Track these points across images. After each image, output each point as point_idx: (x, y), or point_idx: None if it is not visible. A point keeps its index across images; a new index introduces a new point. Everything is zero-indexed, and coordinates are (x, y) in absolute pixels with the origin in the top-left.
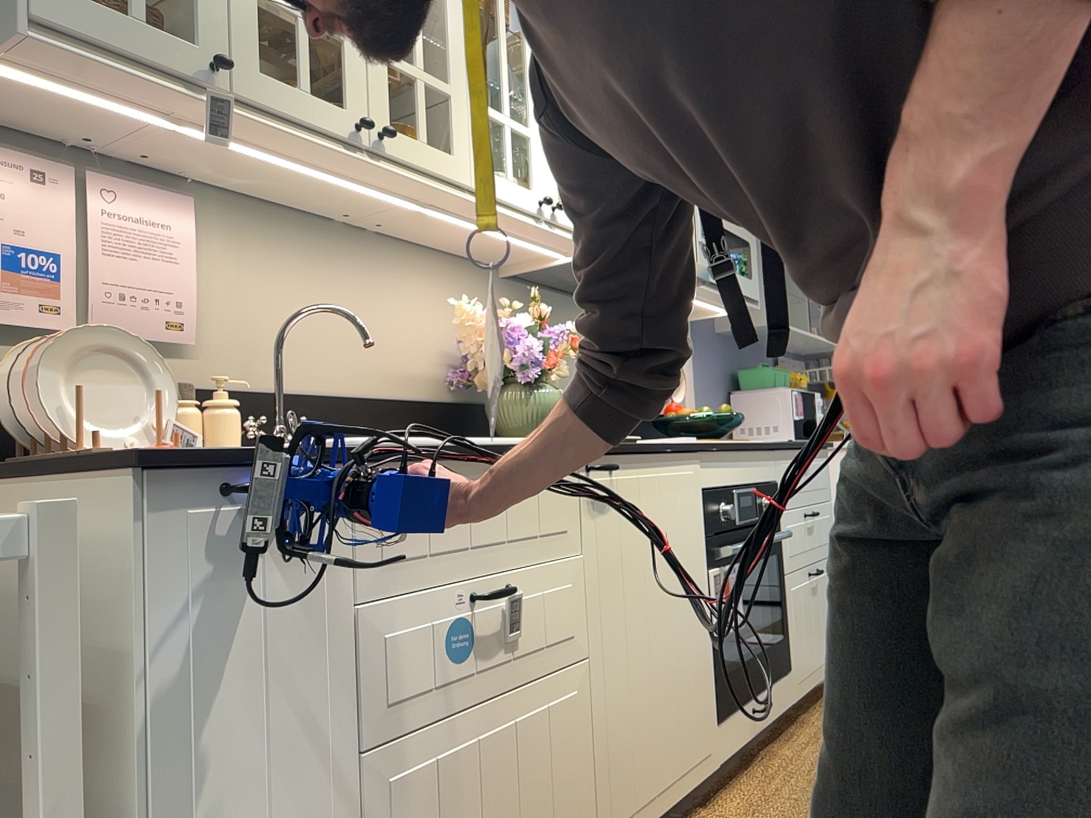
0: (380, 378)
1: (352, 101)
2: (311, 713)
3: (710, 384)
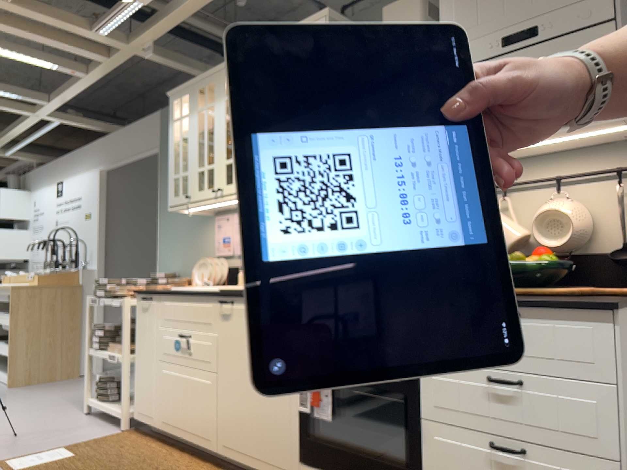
0: None
1: (215, 184)
2: (152, 346)
3: None
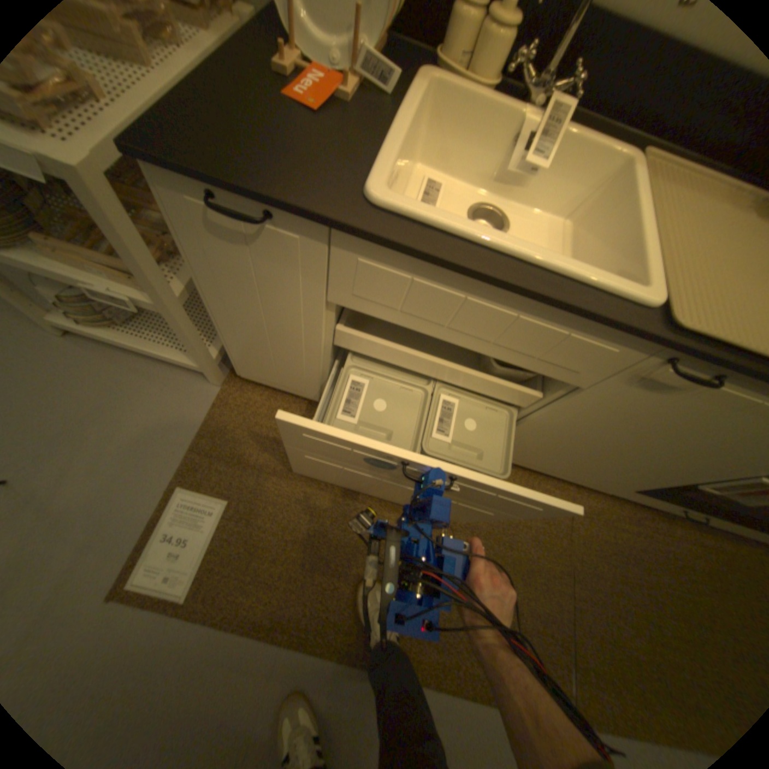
0: None
1: None
2: (295, 324)
3: None
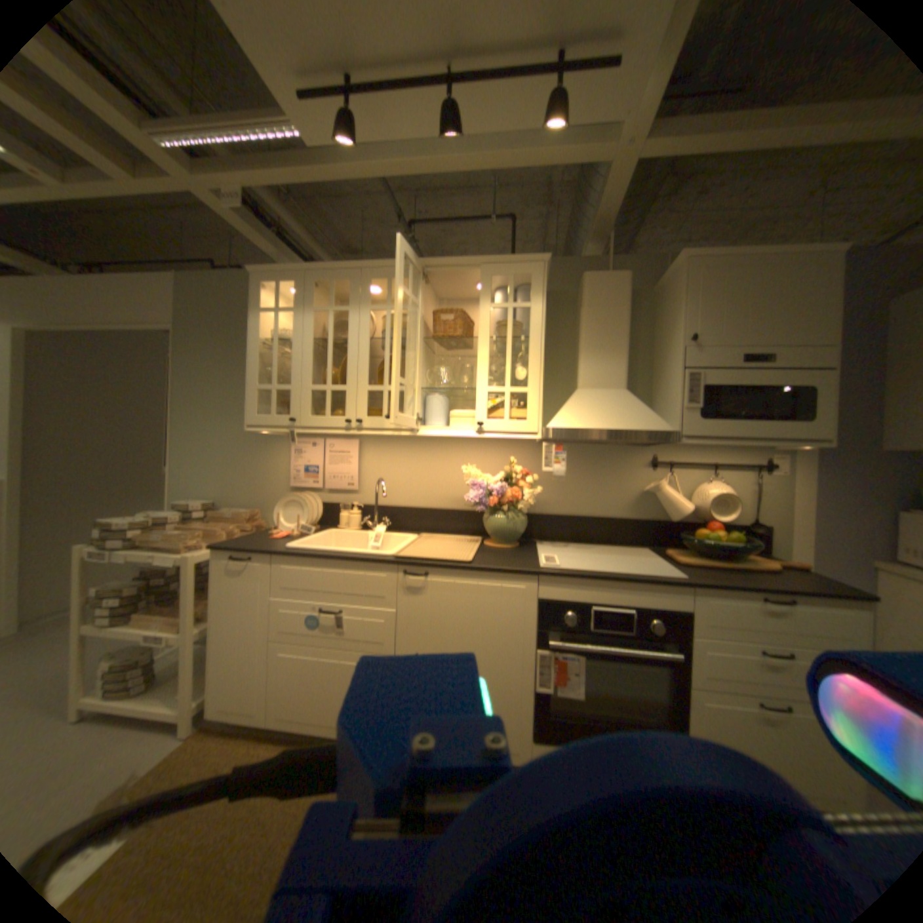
0: (442, 499)
1: (348, 412)
2: (252, 623)
3: (847, 501)
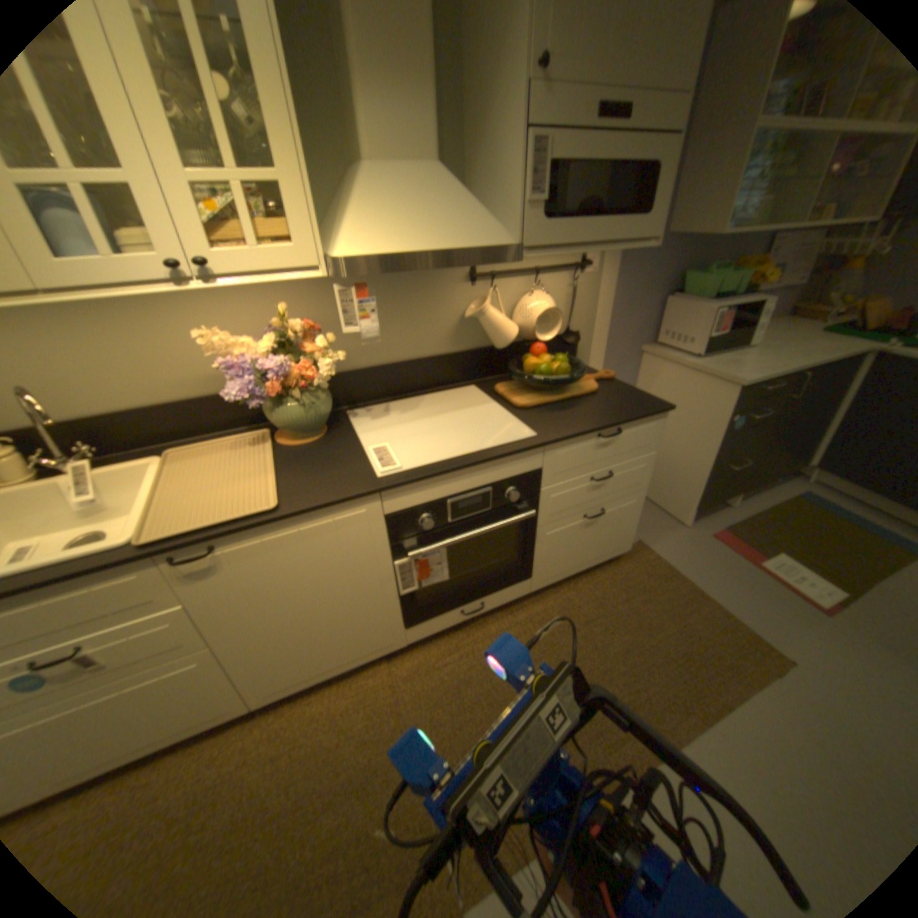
0: (176, 387)
1: None
2: None
3: (635, 292)
